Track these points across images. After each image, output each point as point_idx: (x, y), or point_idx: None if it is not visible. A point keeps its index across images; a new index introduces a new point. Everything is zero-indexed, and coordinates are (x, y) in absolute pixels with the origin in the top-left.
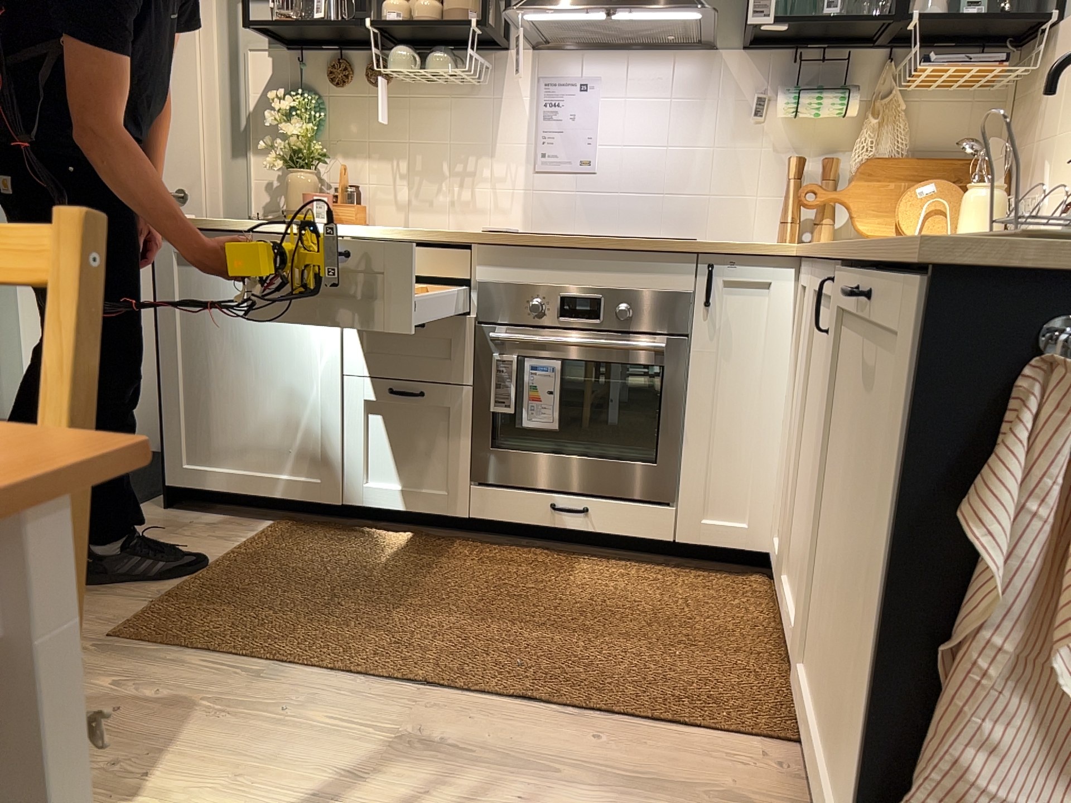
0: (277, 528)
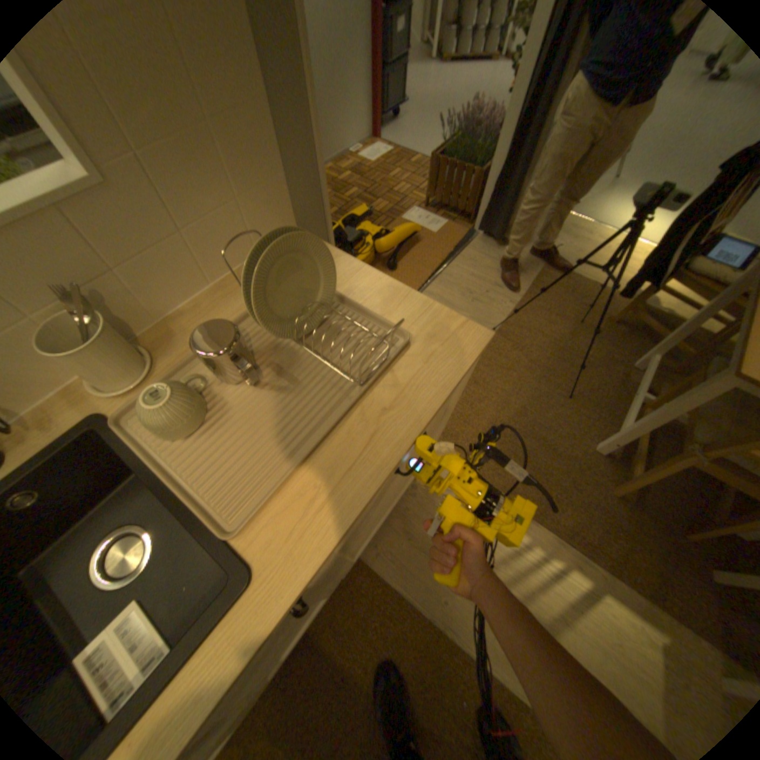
0: None
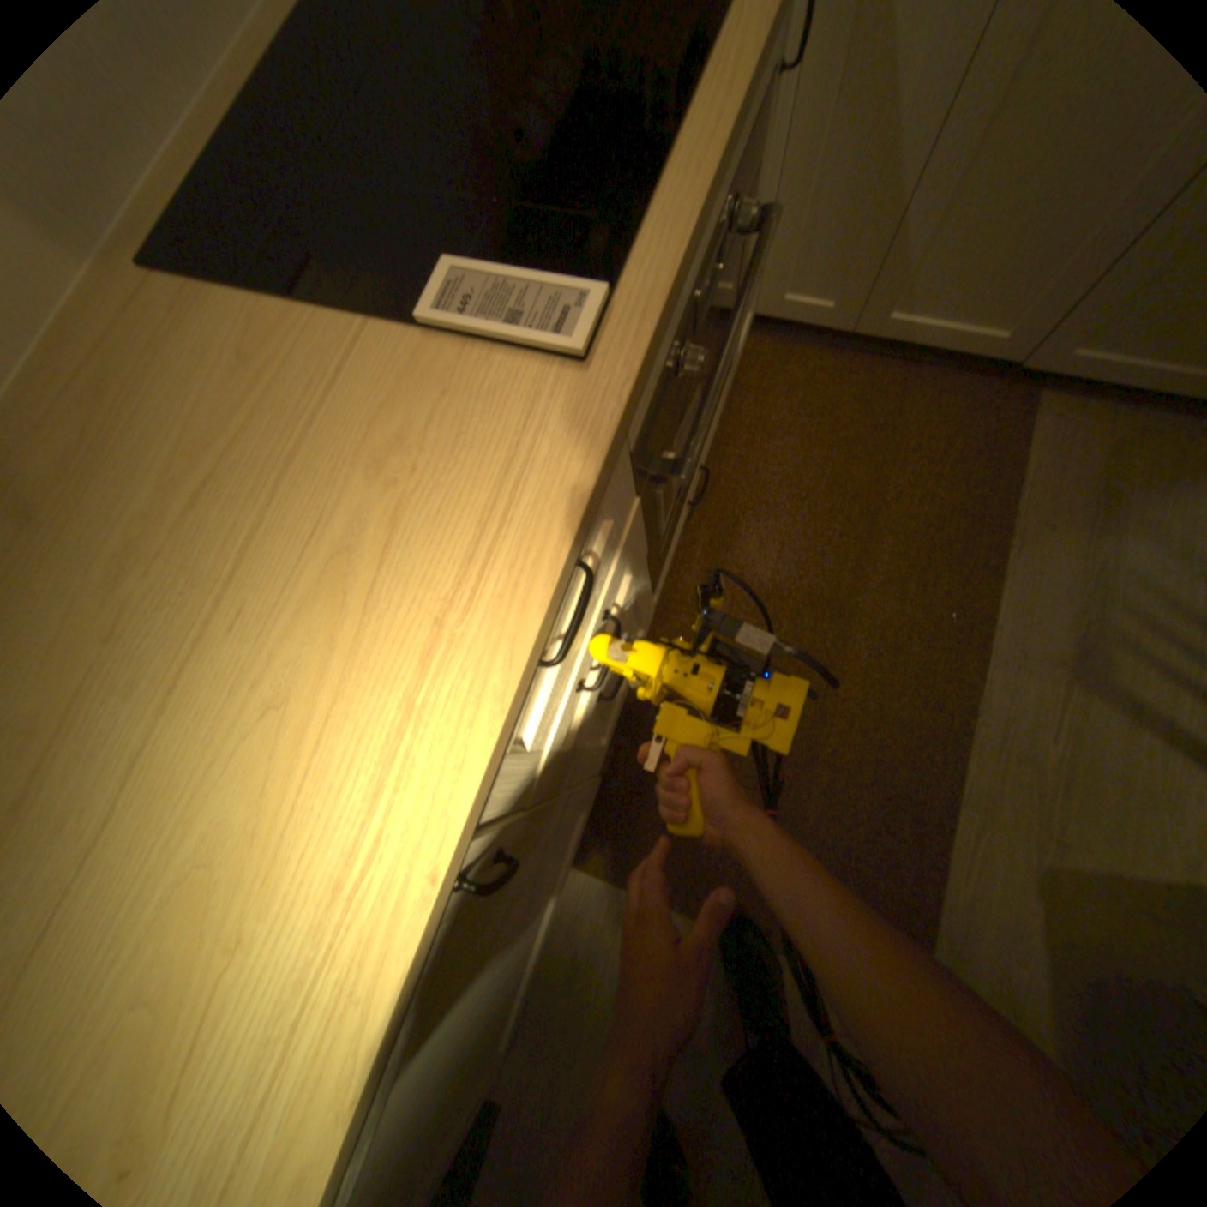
0: (588, 862)
